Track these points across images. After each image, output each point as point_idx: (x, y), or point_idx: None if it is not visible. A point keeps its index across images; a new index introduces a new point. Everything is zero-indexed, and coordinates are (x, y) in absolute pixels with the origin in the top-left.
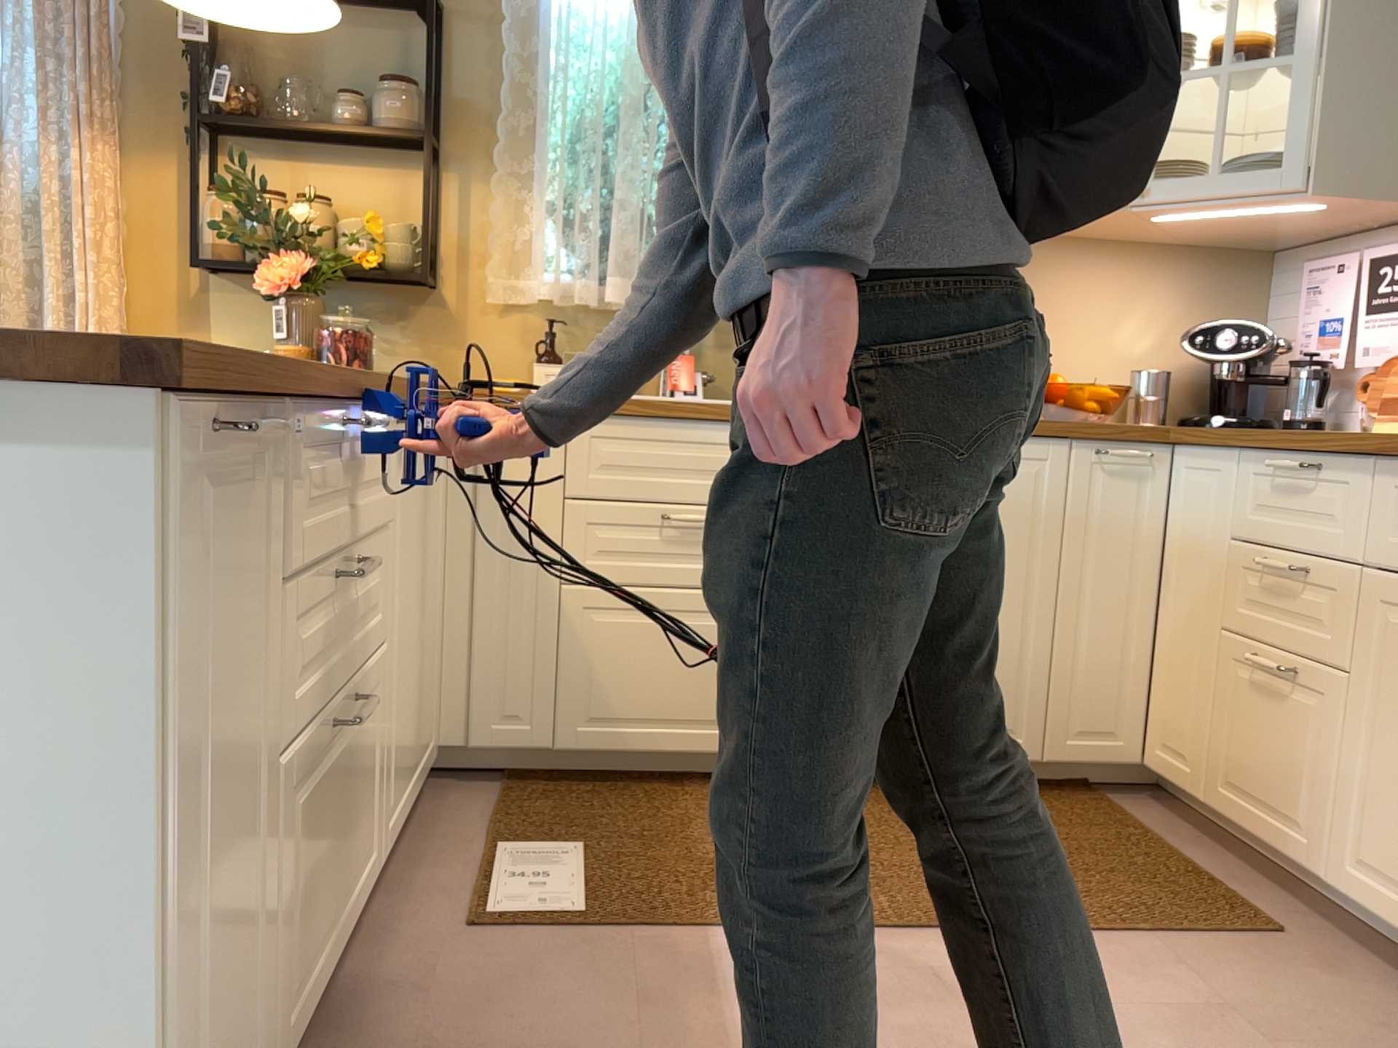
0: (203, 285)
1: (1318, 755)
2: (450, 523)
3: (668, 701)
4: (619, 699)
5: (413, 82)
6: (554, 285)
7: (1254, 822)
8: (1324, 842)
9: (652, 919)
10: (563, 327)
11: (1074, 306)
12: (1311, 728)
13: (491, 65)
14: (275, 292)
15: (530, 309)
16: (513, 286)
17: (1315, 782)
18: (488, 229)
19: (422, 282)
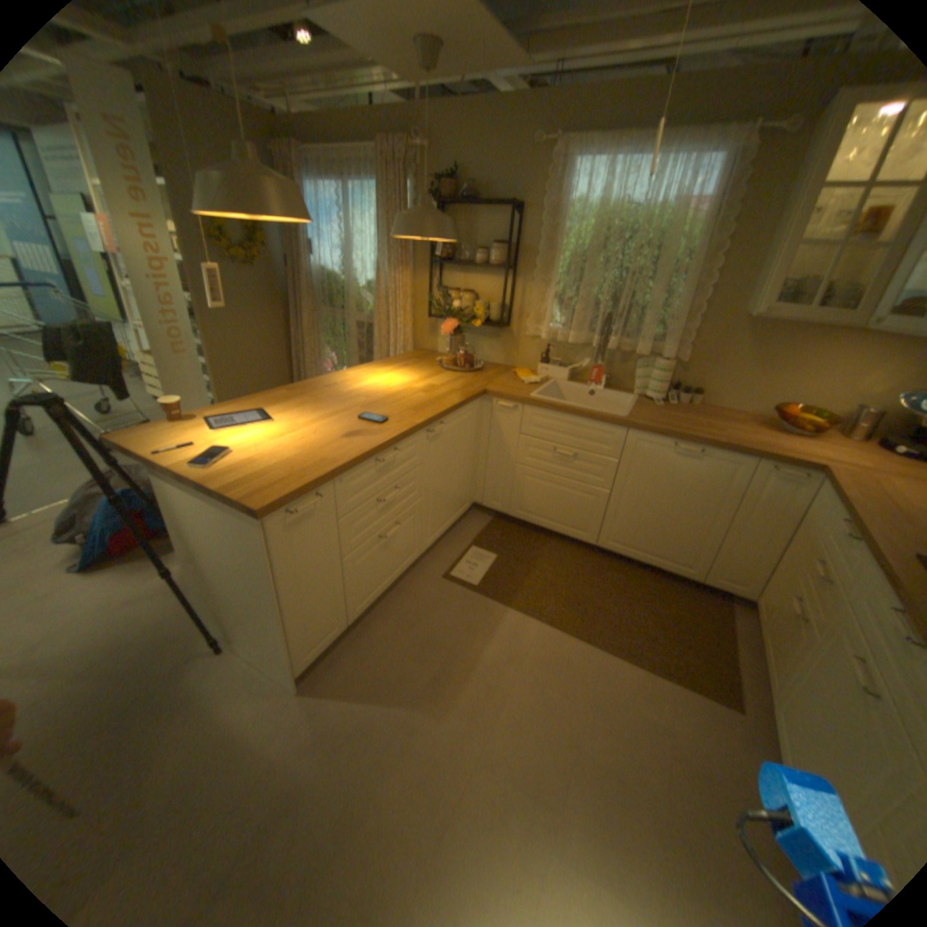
0: (434, 320)
1: (796, 661)
2: (482, 434)
3: (548, 512)
4: (530, 506)
5: (505, 240)
6: (548, 333)
7: (770, 663)
8: (781, 694)
9: (496, 597)
10: (554, 347)
11: (834, 363)
12: (800, 648)
13: (539, 229)
14: (444, 336)
15: (542, 339)
16: (536, 329)
17: (791, 670)
18: (529, 303)
19: (503, 324)
